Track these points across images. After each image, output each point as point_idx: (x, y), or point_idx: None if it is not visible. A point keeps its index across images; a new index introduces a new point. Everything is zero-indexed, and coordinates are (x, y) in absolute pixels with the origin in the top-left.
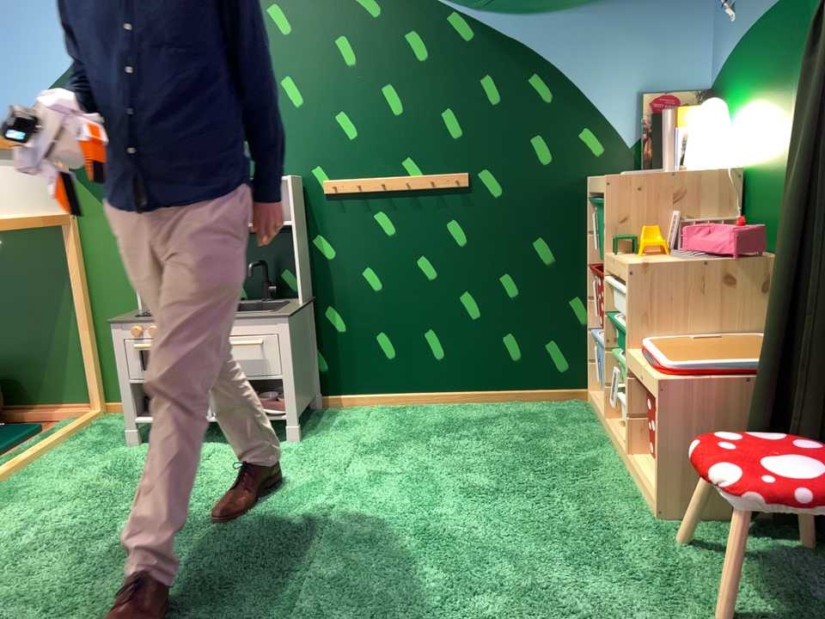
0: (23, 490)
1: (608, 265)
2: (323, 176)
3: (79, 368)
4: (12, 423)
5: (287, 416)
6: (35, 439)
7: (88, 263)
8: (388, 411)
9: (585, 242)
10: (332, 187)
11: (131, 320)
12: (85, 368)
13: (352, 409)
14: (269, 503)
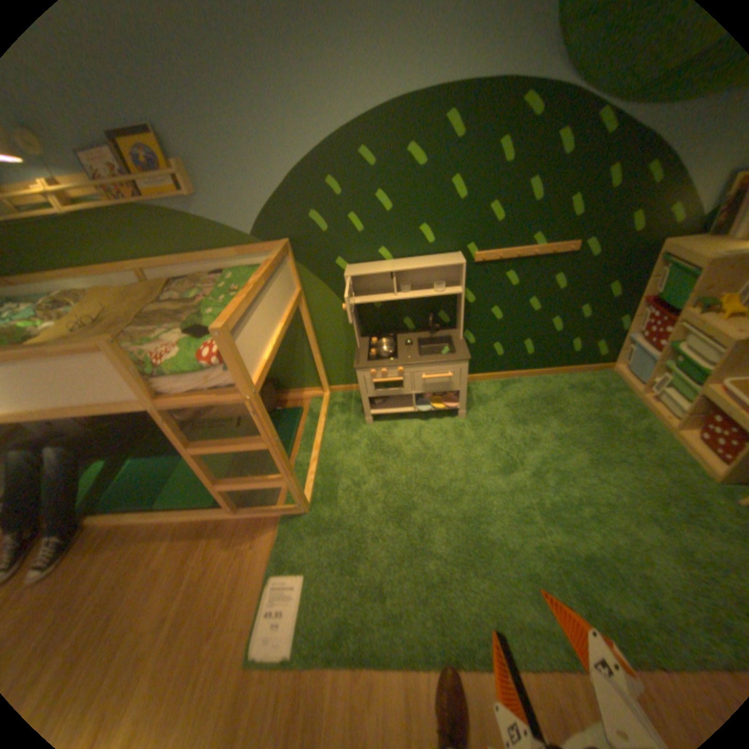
0: (335, 467)
1: (685, 318)
2: (474, 251)
3: (312, 372)
4: (280, 402)
5: (460, 407)
6: (306, 418)
7: (312, 316)
8: (497, 385)
9: (651, 287)
10: (480, 260)
11: (369, 367)
12: (315, 371)
13: (474, 384)
14: (482, 474)
